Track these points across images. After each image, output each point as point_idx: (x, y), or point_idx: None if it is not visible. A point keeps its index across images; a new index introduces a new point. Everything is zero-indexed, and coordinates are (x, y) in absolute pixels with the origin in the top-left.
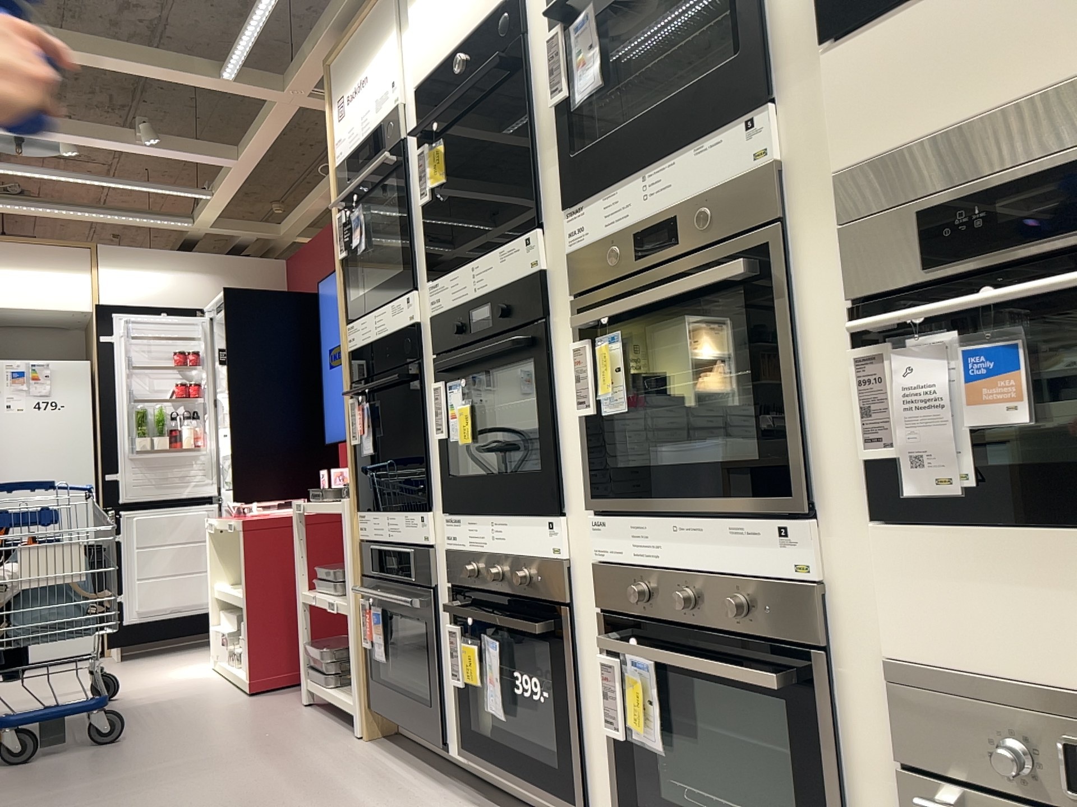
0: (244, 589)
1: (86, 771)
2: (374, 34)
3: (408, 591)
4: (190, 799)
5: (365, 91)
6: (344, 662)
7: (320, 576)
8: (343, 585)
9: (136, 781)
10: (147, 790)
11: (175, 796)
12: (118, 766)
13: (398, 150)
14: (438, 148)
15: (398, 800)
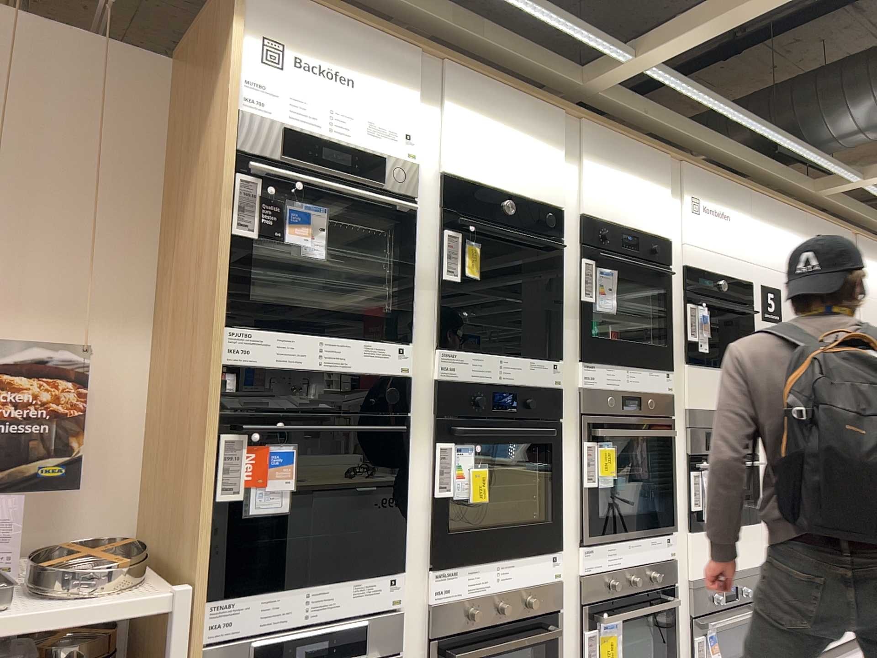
0: None
1: None
2: (383, 60)
3: None
4: None
5: (352, 94)
6: None
7: None
8: None
9: None
10: None
11: None
12: None
13: (409, 203)
14: (478, 248)
15: None
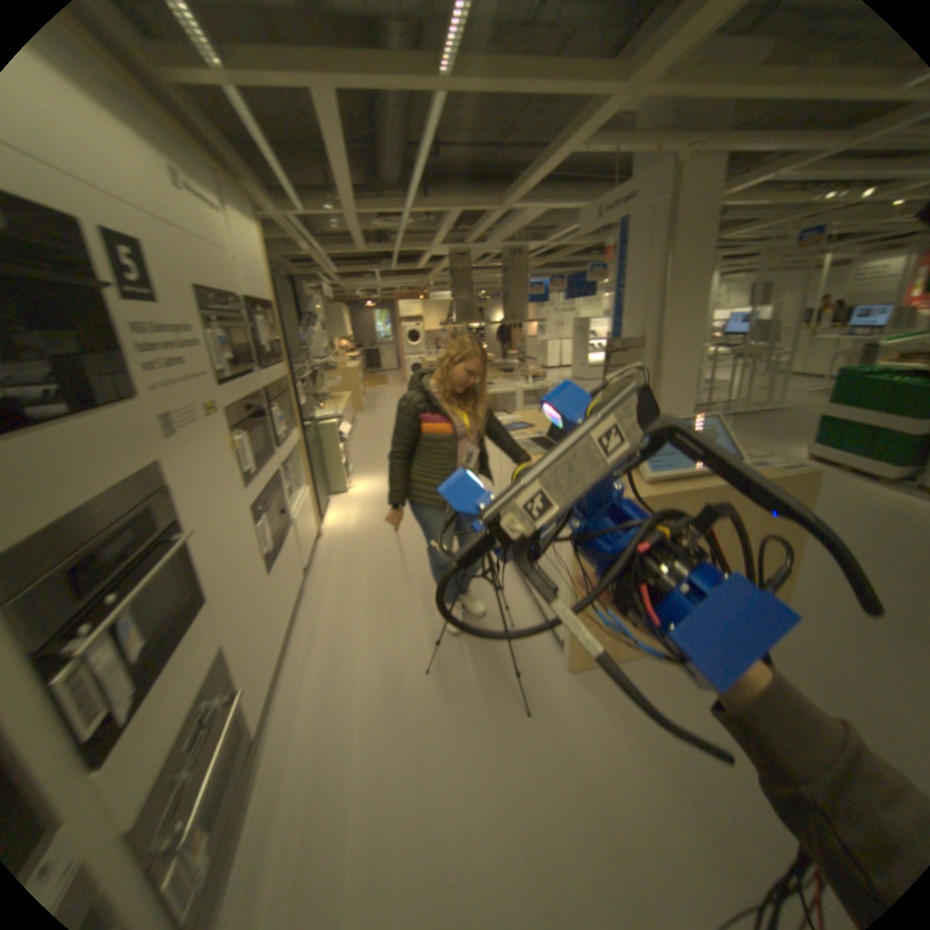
0: None
1: None
2: None
3: None
4: None
5: None
6: None
7: None
8: None
9: None
10: None
11: None
12: None
13: None
14: None
15: None
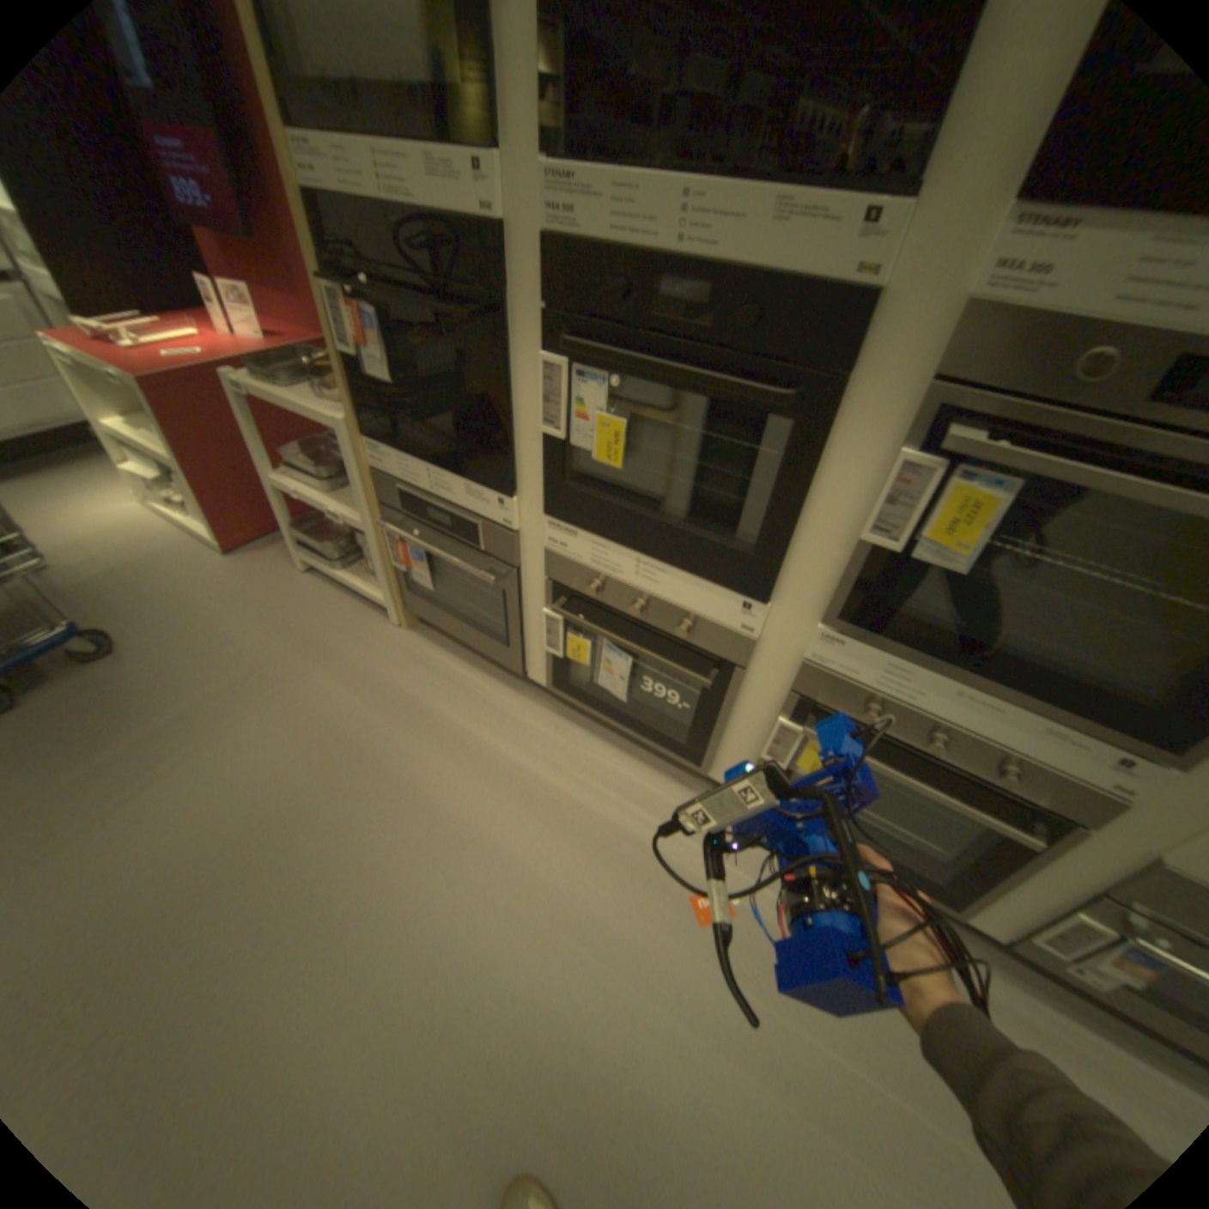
0: (163, 446)
1: (114, 716)
2: None
3: (471, 552)
4: (282, 748)
5: None
6: (347, 547)
7: (286, 461)
8: (332, 484)
9: (195, 727)
10: (219, 740)
11: (261, 745)
12: (150, 702)
13: None
14: None
15: (493, 719)
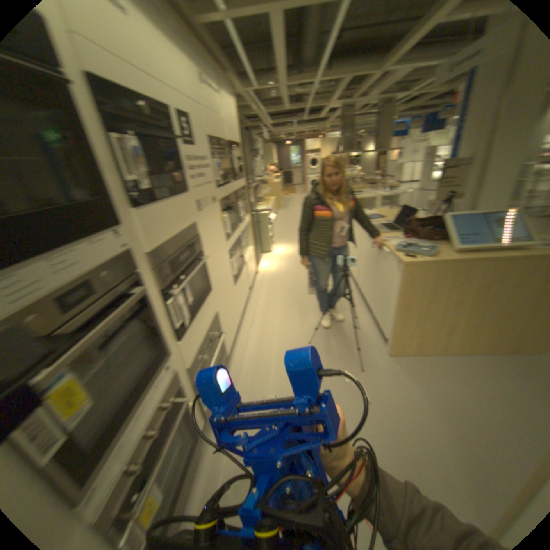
0: None
1: None
2: None
3: None
4: None
5: None
6: None
7: None
8: None
9: None
10: None
11: None
12: None
13: None
14: None
15: None
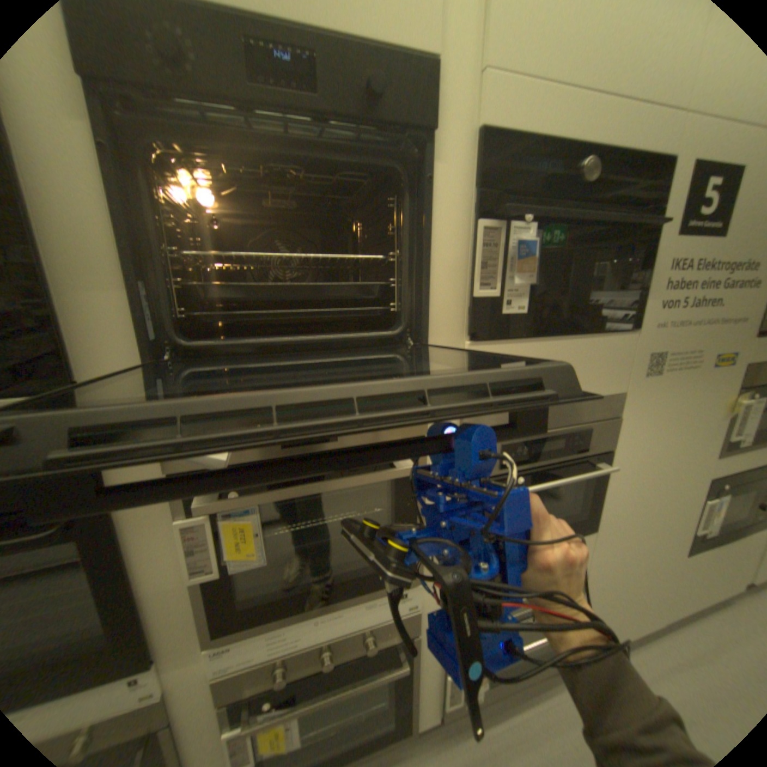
0: None
1: None
2: None
3: None
4: None
5: None
6: None
7: None
8: None
9: None
10: None
11: None
12: None
13: None
14: None
15: None
